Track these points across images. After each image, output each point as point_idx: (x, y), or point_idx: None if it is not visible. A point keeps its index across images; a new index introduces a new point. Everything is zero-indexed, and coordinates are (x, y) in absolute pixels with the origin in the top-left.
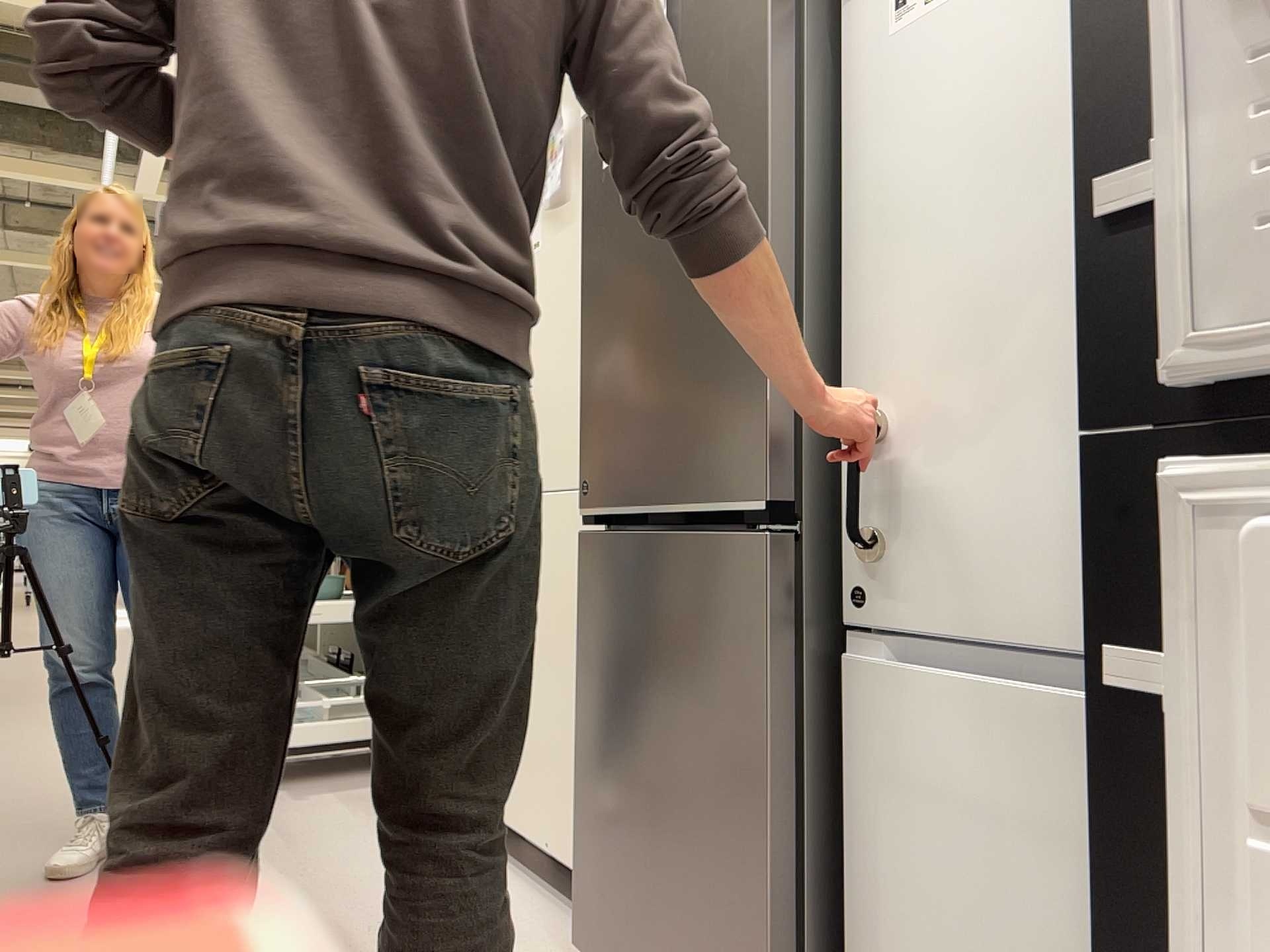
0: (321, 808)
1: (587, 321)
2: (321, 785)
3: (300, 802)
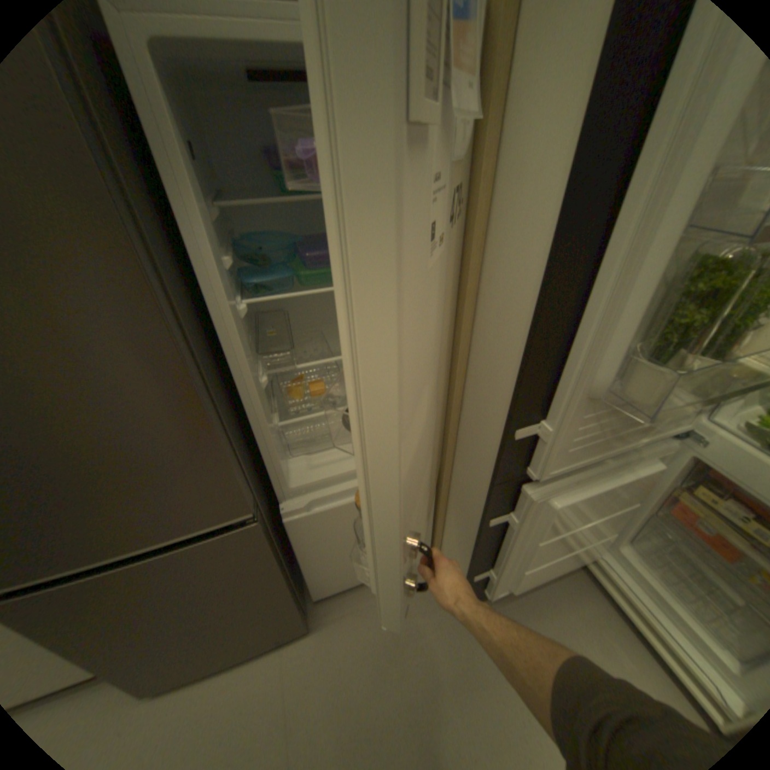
0: None
1: None
2: None
3: None
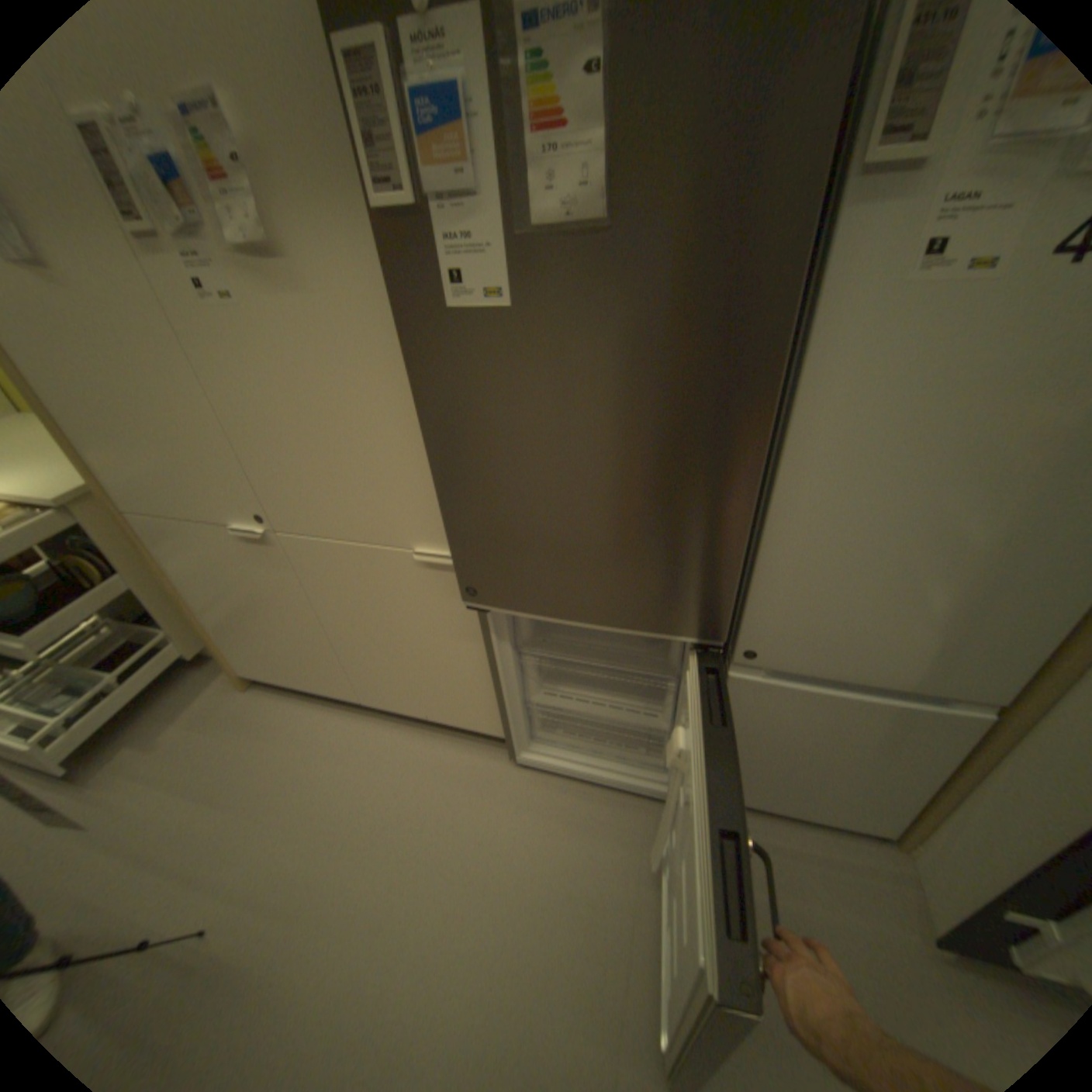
0: (181, 747)
1: (442, 463)
2: (147, 721)
3: (154, 752)
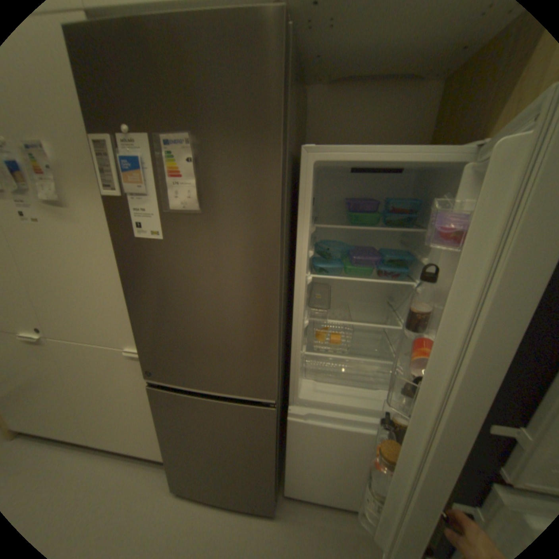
0: None
1: (132, 305)
2: None
3: None
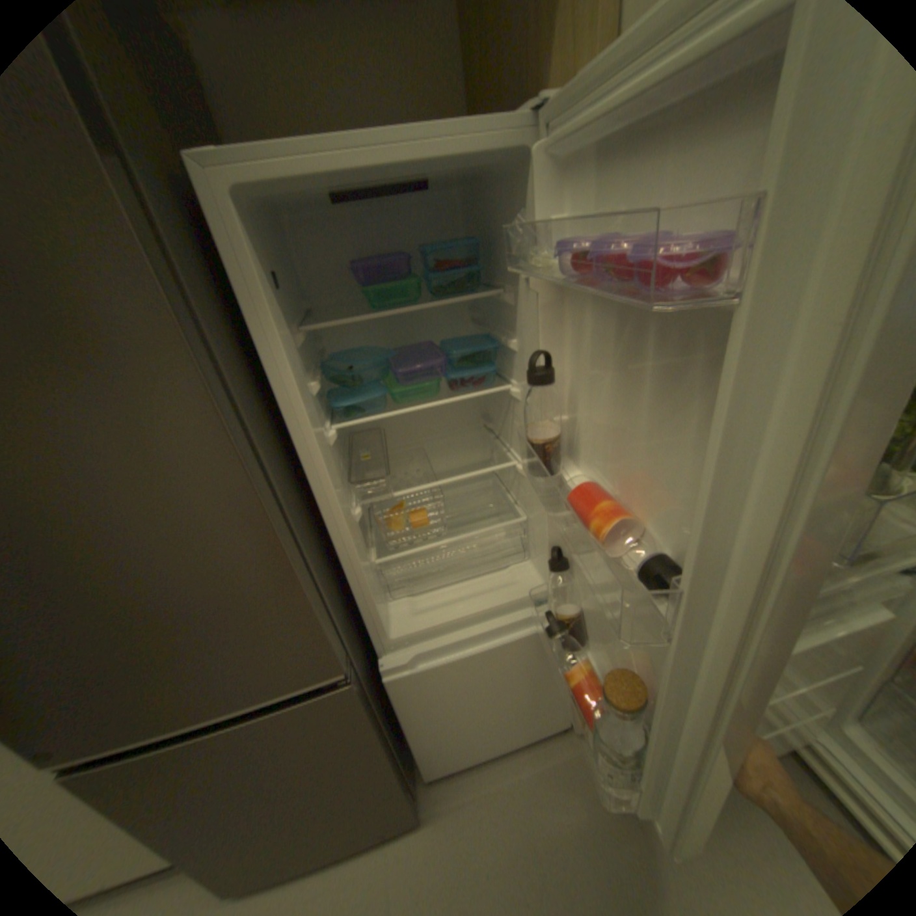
0: None
1: None
2: None
3: None
